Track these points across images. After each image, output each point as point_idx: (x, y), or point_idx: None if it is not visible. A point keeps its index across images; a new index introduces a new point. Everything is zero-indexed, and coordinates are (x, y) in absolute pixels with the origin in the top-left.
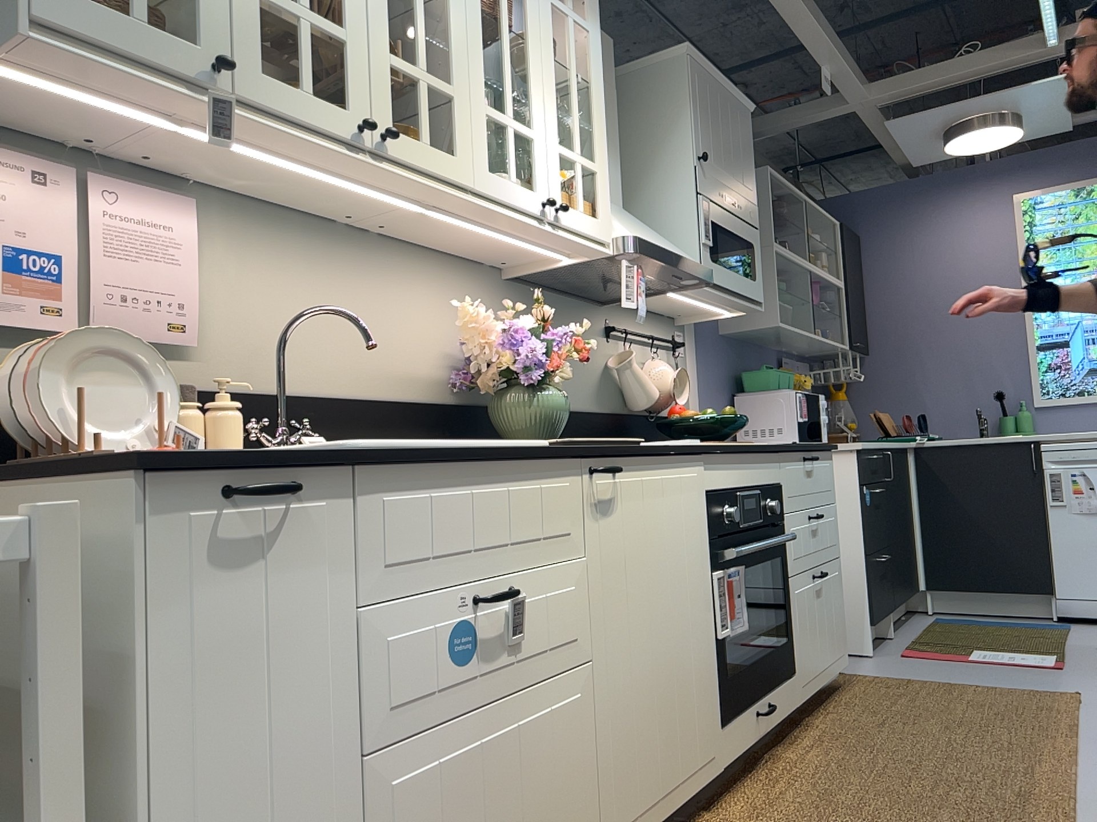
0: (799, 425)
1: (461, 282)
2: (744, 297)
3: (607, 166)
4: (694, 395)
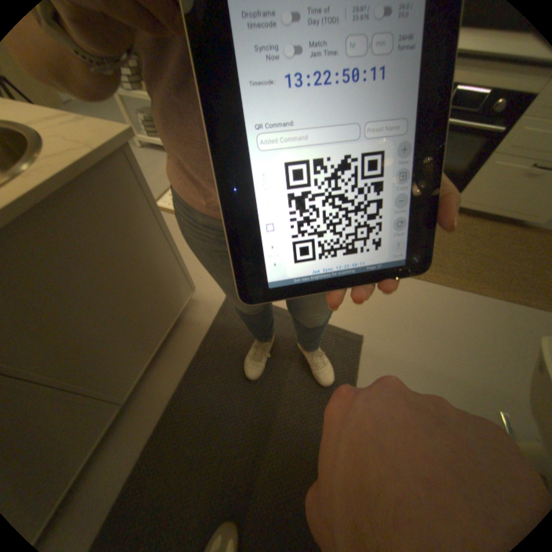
0: None
1: None
2: None
3: None
4: None
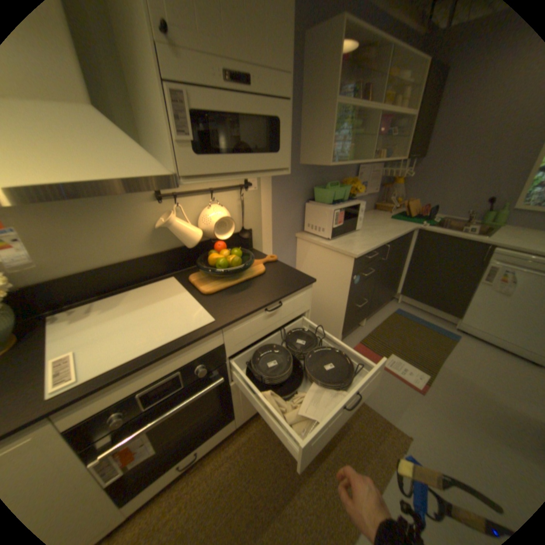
0: (333, 228)
1: None
2: (259, 169)
3: None
4: (264, 211)
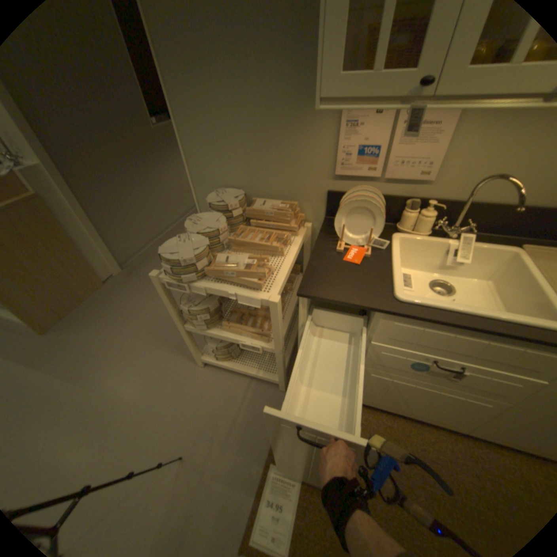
0: None
1: None
2: None
3: None
4: None
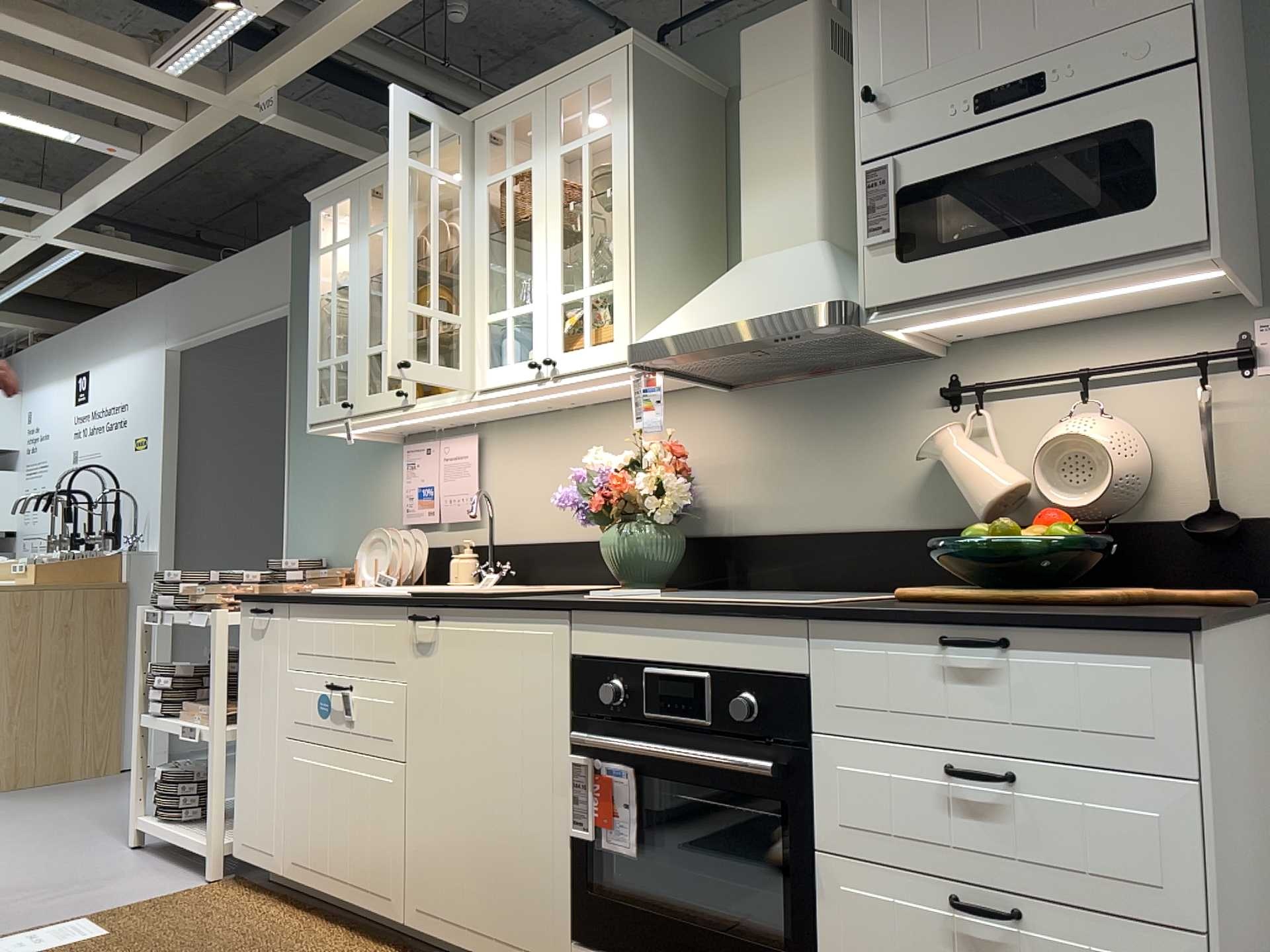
0: None
1: (670, 415)
2: (1085, 267)
3: (631, 268)
4: None
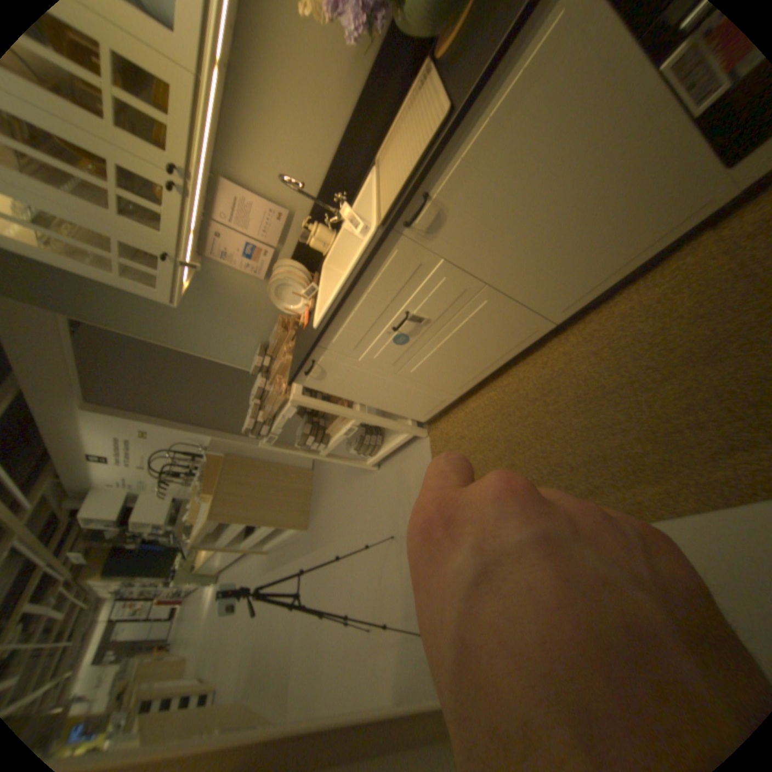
0: None
1: None
2: None
3: None
4: None
